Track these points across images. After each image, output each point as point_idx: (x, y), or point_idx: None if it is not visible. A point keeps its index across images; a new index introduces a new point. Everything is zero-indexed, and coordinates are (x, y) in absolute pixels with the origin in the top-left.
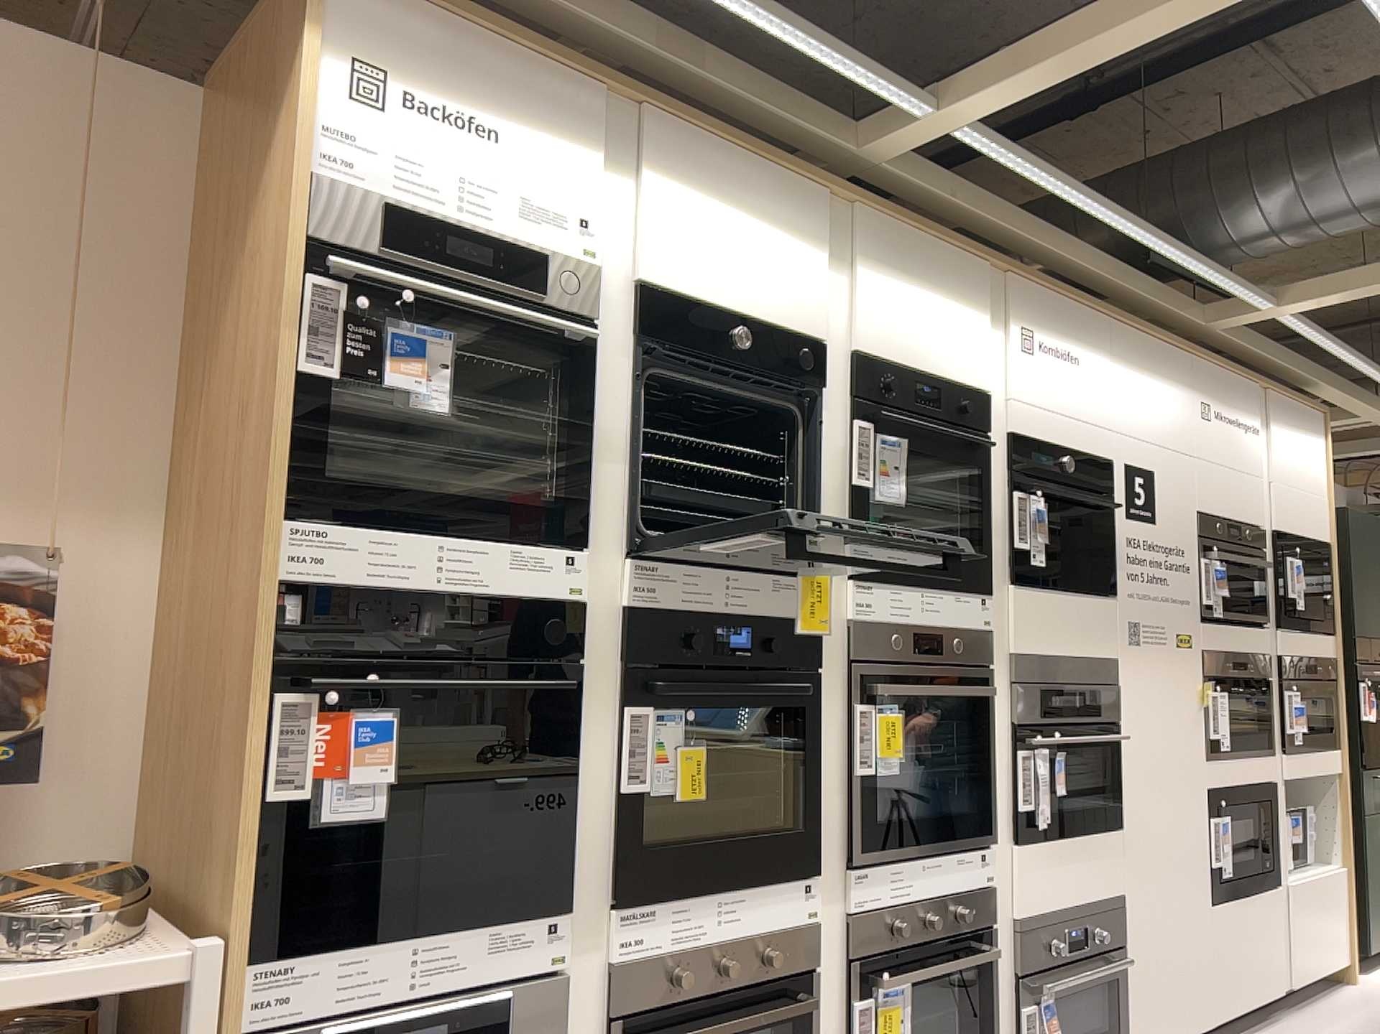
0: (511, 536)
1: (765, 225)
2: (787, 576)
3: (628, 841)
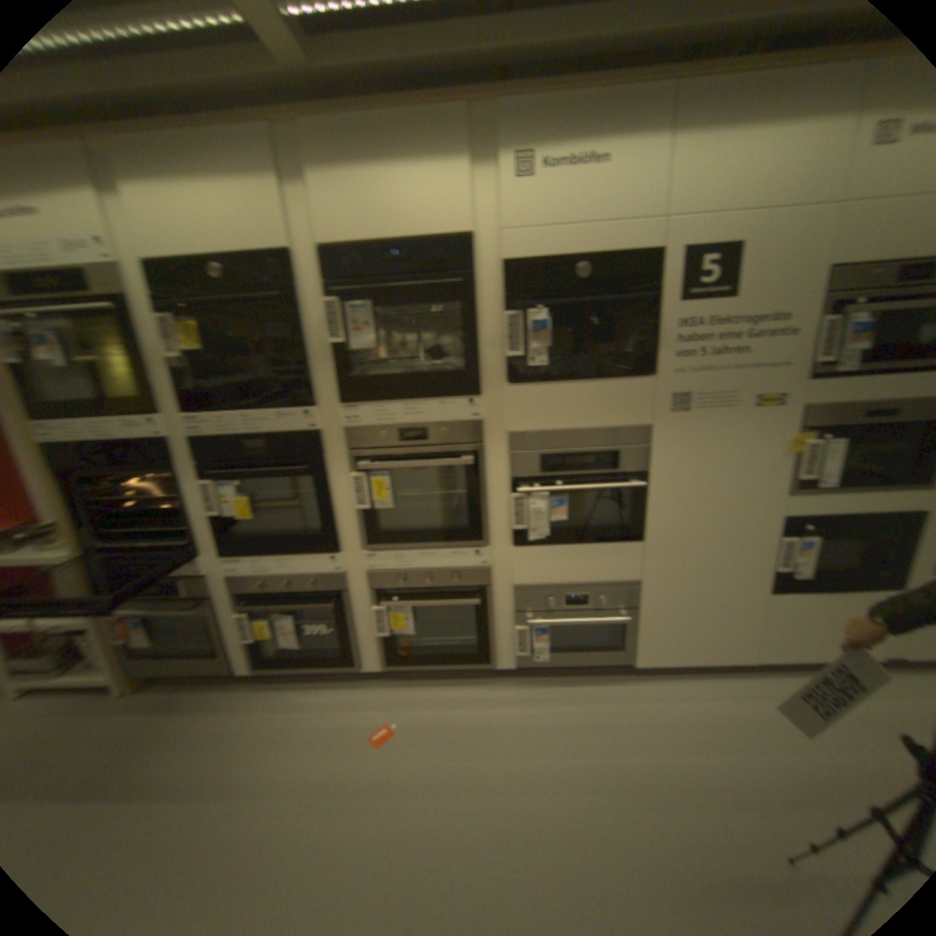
0: (108, 416)
1: (210, 172)
2: (283, 411)
3: (213, 540)
